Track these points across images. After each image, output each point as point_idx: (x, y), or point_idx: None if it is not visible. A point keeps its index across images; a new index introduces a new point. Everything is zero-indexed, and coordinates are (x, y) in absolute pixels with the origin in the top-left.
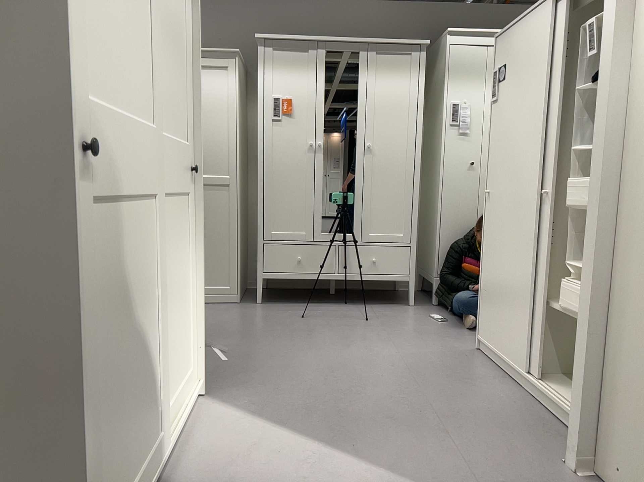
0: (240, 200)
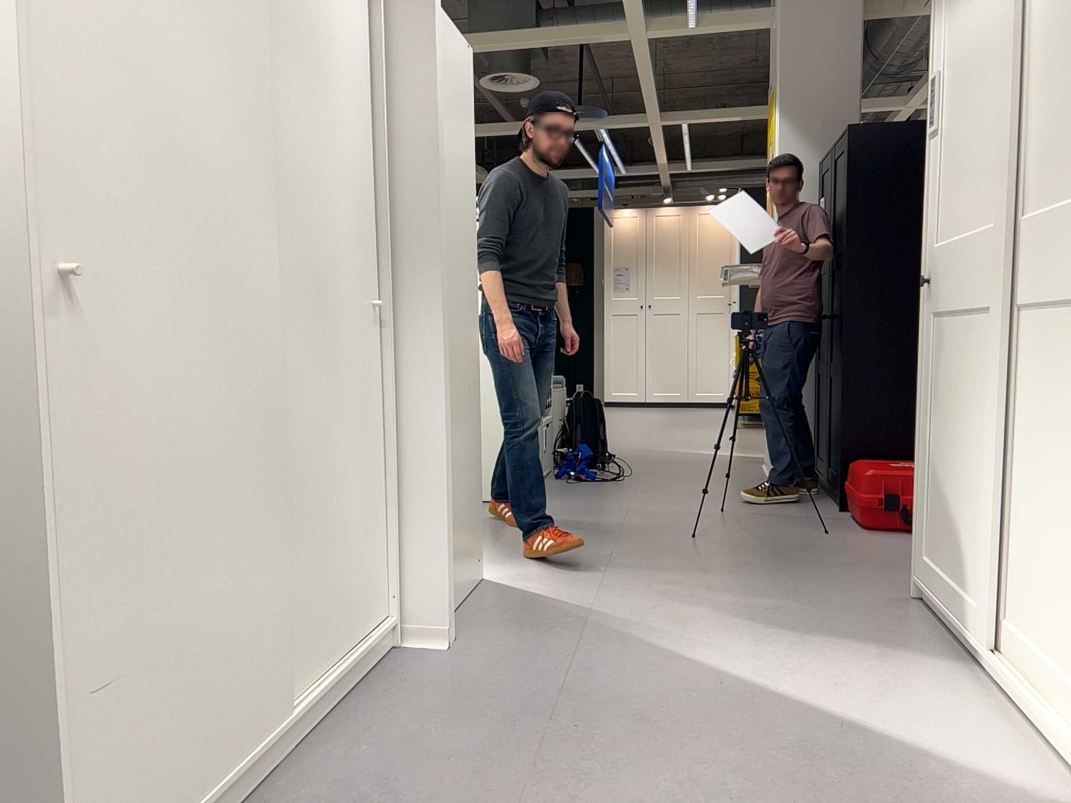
0: None
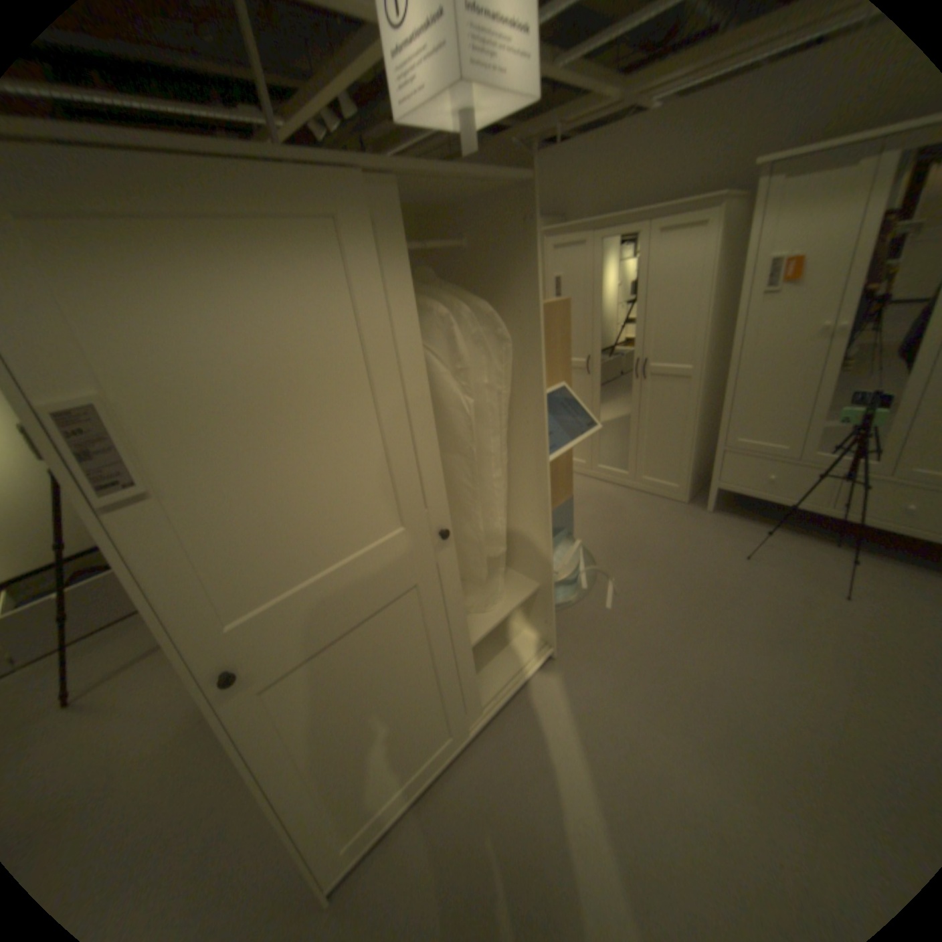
0: (704, 393)
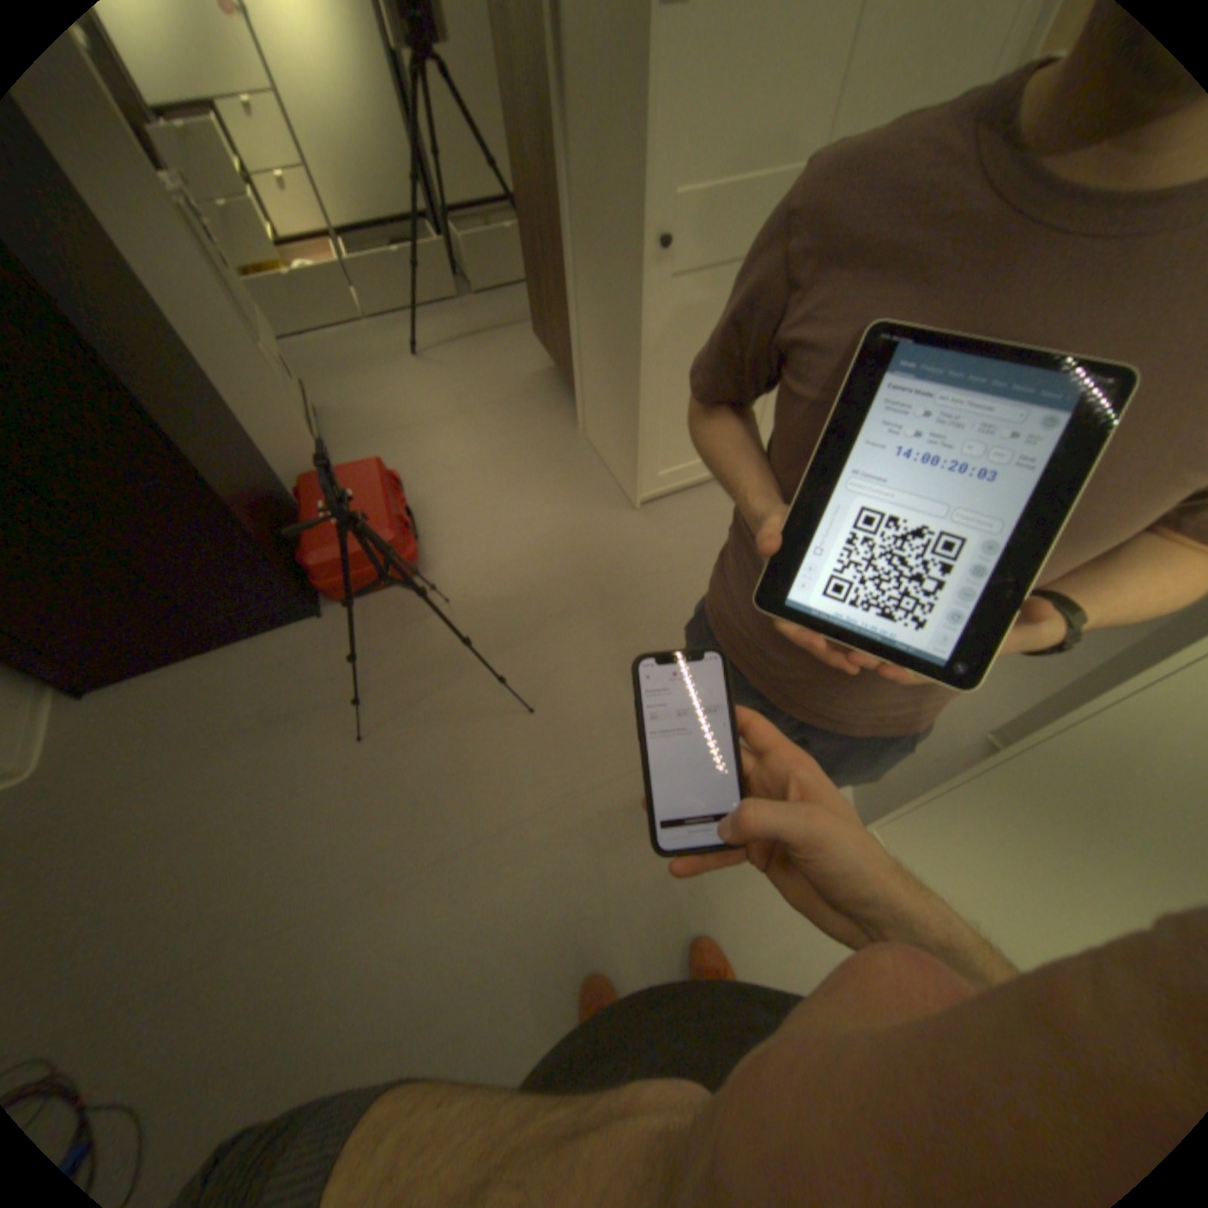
0: None
